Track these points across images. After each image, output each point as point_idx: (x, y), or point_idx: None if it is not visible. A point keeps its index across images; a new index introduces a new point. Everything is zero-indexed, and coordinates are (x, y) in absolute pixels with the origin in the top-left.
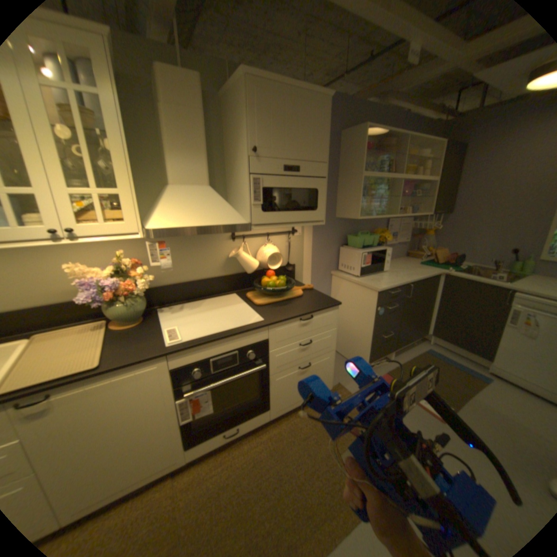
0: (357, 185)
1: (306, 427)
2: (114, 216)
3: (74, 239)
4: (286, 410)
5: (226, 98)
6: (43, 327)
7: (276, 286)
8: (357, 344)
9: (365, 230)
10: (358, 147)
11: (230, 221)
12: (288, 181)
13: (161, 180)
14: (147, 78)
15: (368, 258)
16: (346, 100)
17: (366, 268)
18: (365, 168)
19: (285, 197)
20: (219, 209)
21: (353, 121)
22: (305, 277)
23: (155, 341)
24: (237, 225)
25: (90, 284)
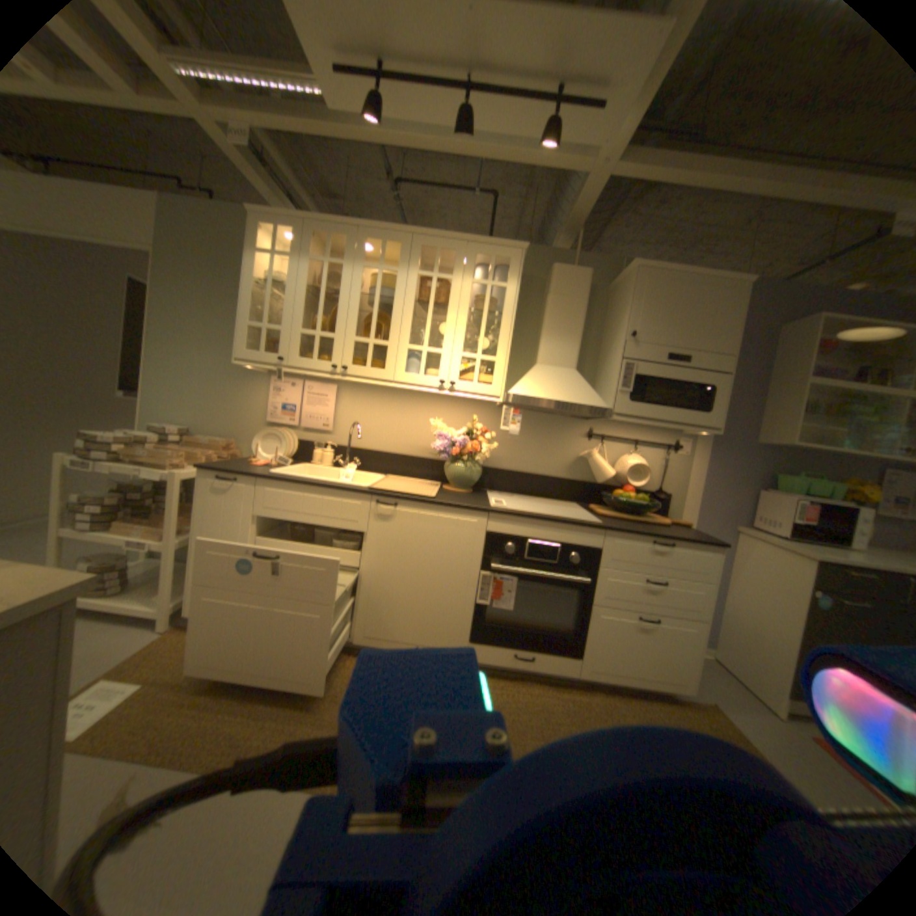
0: (798, 395)
1: (633, 718)
2: (484, 380)
3: (451, 393)
4: (607, 679)
5: (615, 290)
6: (394, 474)
7: (631, 503)
8: (769, 659)
9: (822, 477)
10: (803, 344)
11: (587, 403)
12: (670, 371)
13: (529, 363)
14: (543, 277)
15: (812, 511)
16: (793, 288)
17: (806, 528)
18: (819, 374)
19: (664, 389)
20: (579, 390)
21: (805, 313)
22: (686, 519)
23: (480, 502)
24: (594, 407)
25: (445, 439)
